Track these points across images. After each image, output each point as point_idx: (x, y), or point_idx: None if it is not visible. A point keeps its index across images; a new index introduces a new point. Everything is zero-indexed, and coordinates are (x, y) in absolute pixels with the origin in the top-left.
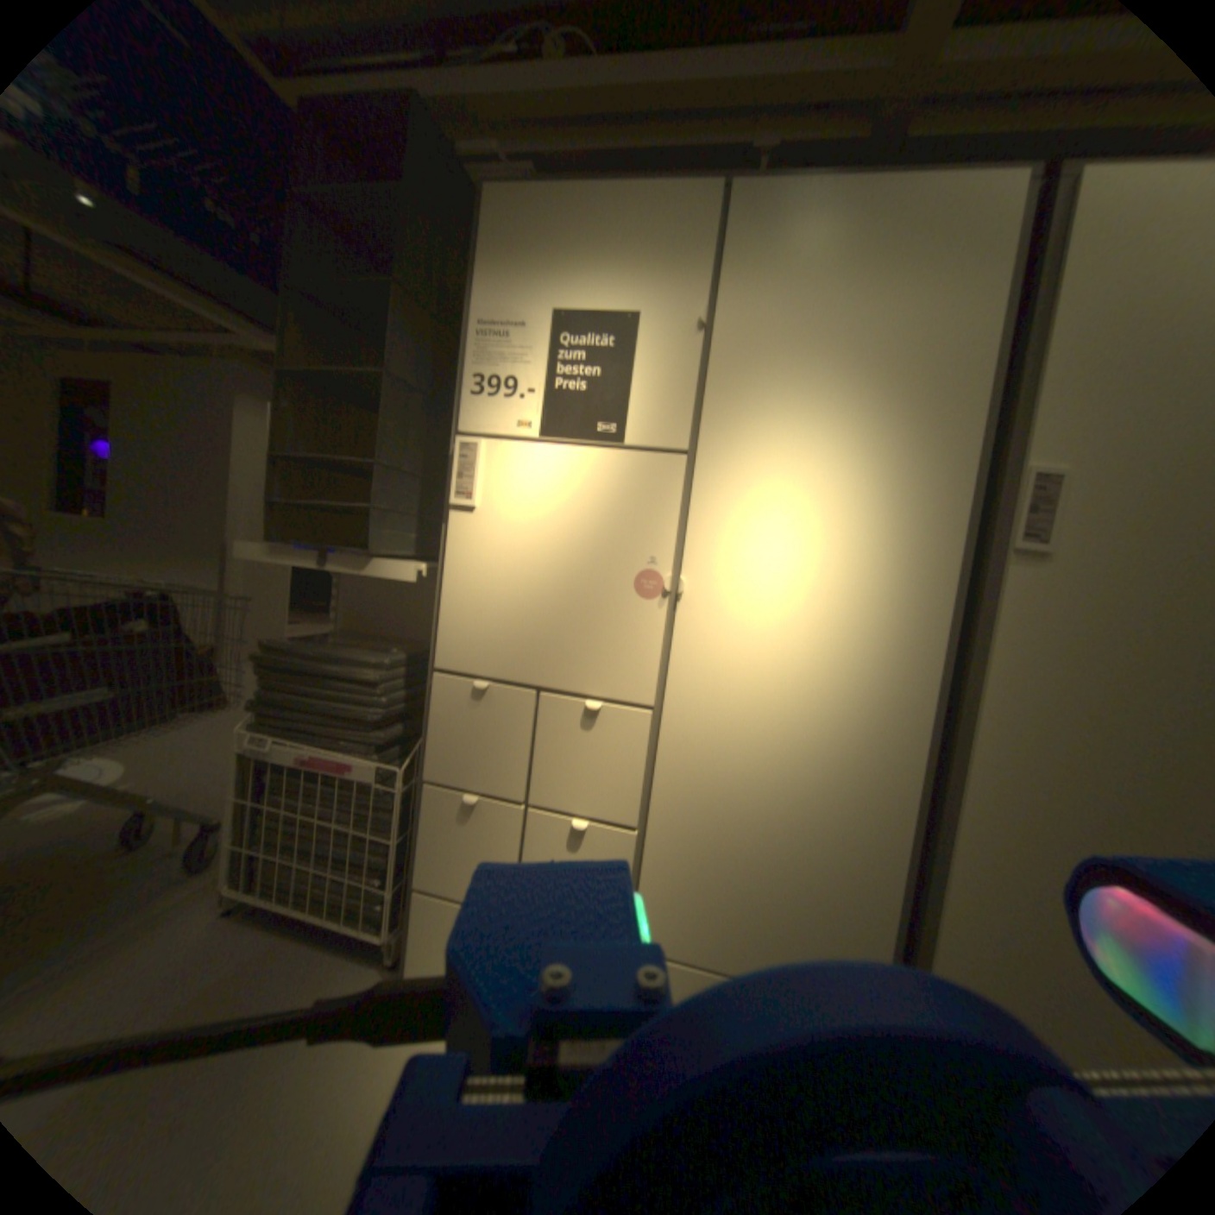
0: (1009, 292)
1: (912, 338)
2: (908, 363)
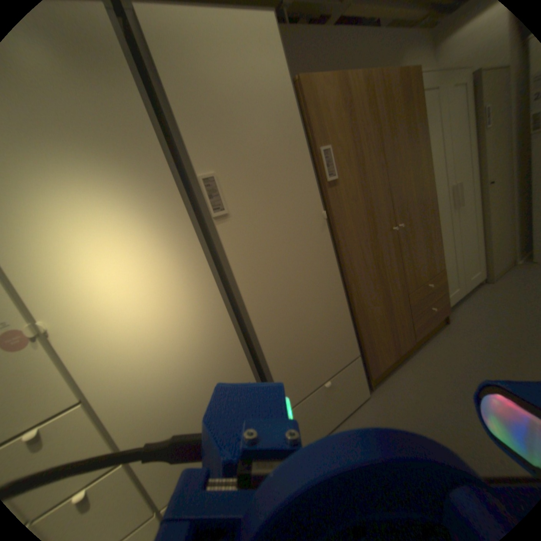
0: (135, 81)
1: (94, 117)
2: (101, 133)
